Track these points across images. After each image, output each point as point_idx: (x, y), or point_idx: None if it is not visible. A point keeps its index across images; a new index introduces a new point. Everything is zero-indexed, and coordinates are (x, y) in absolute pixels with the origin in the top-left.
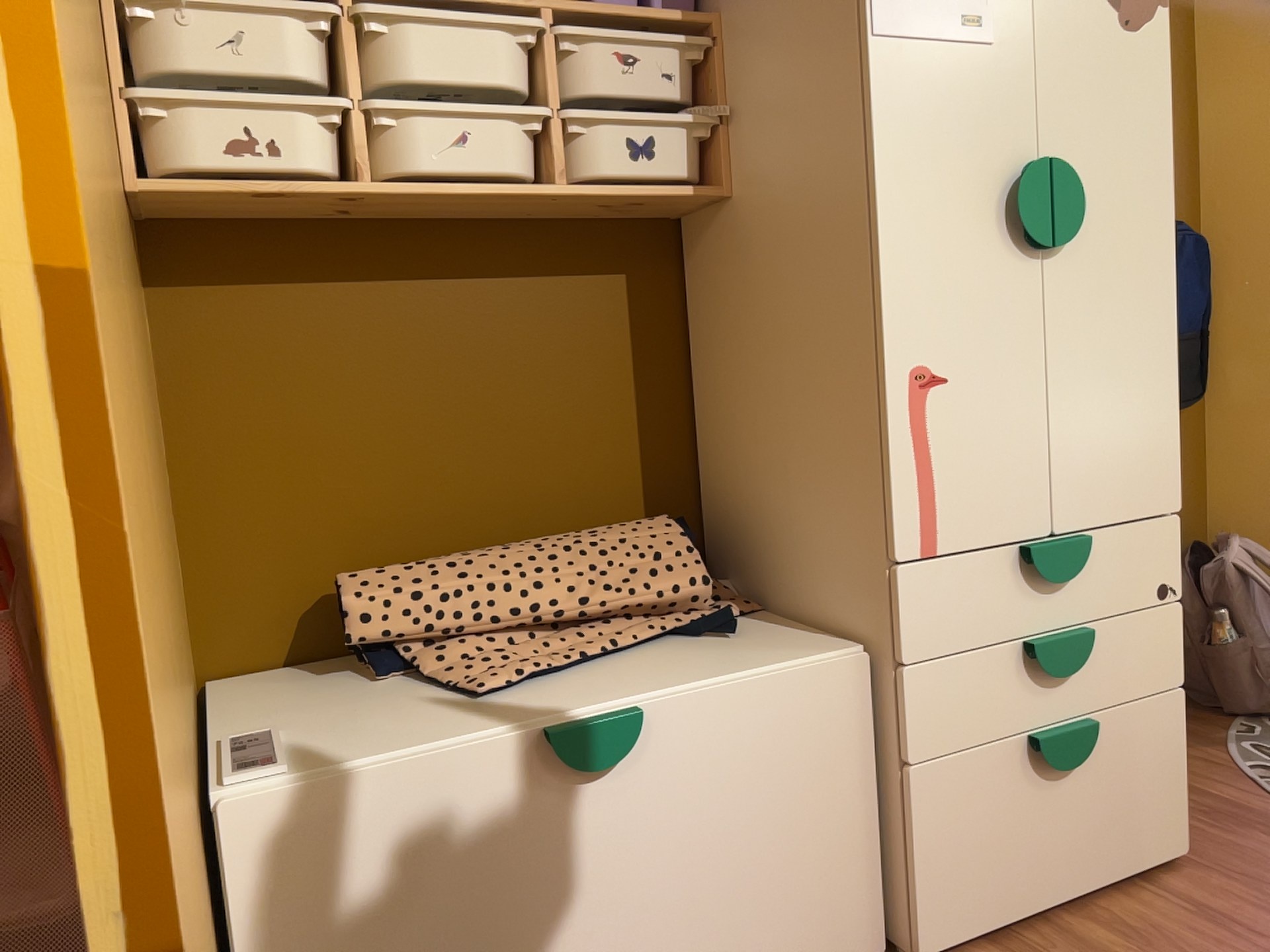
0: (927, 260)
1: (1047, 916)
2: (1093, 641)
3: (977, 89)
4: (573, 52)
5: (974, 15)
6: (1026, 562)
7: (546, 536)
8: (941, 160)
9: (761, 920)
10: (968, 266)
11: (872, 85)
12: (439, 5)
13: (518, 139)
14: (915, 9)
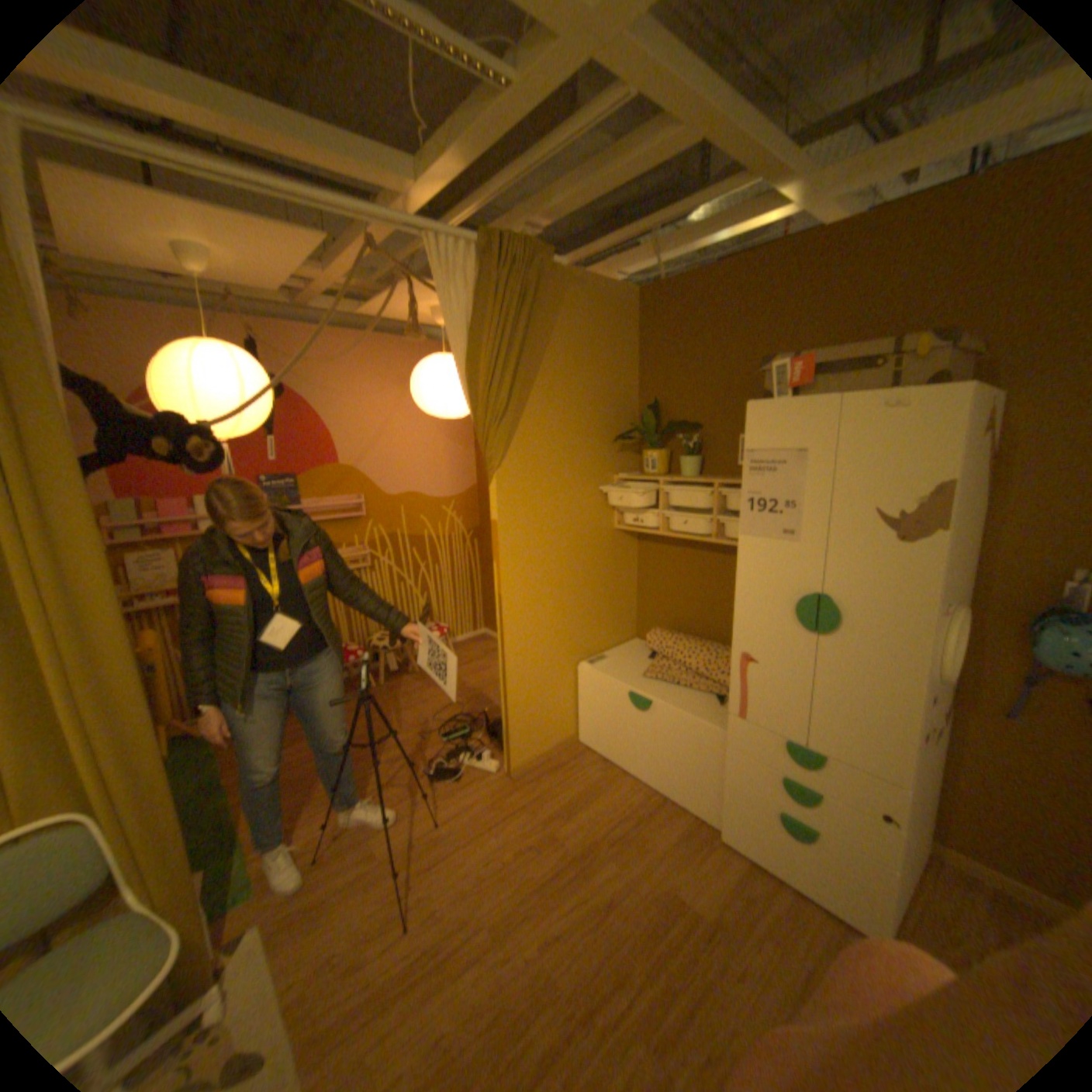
0: (756, 618)
1: (785, 885)
2: (827, 805)
3: (790, 559)
4: (725, 496)
5: (792, 530)
6: (789, 748)
7: (717, 644)
8: (767, 583)
9: (682, 783)
10: (776, 626)
11: (741, 551)
12: (684, 483)
13: (703, 523)
14: (762, 526)
